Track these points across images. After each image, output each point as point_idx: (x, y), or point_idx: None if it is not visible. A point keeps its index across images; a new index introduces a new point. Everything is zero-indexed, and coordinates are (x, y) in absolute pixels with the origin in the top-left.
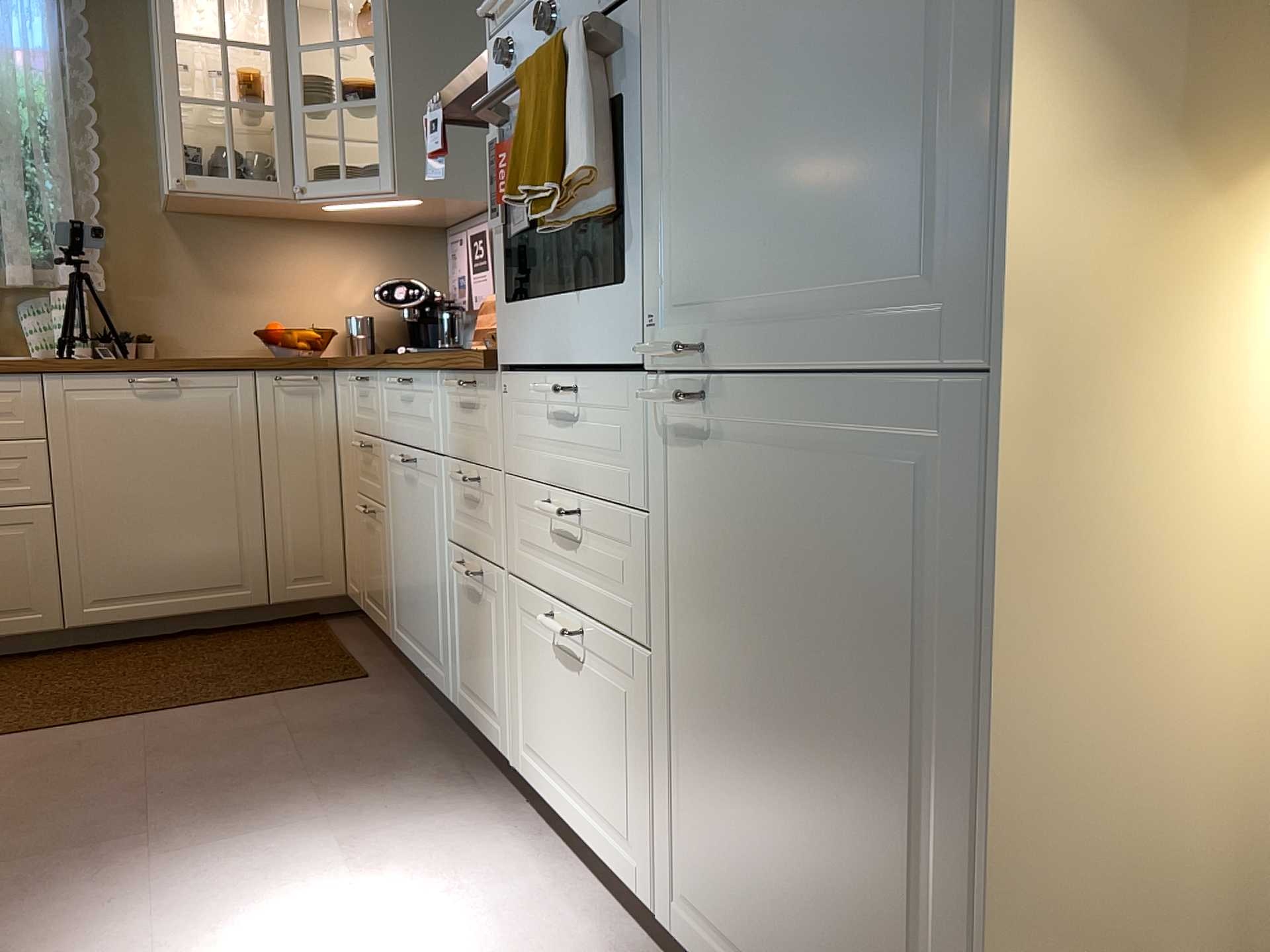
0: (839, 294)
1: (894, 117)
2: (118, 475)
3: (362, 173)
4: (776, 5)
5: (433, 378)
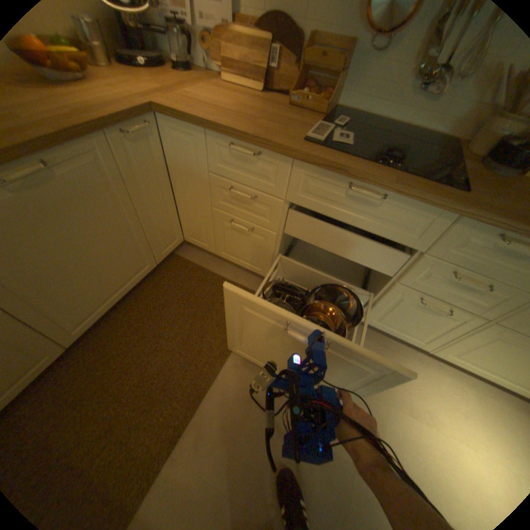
0: None
1: None
2: (42, 259)
3: None
4: None
5: (448, 214)
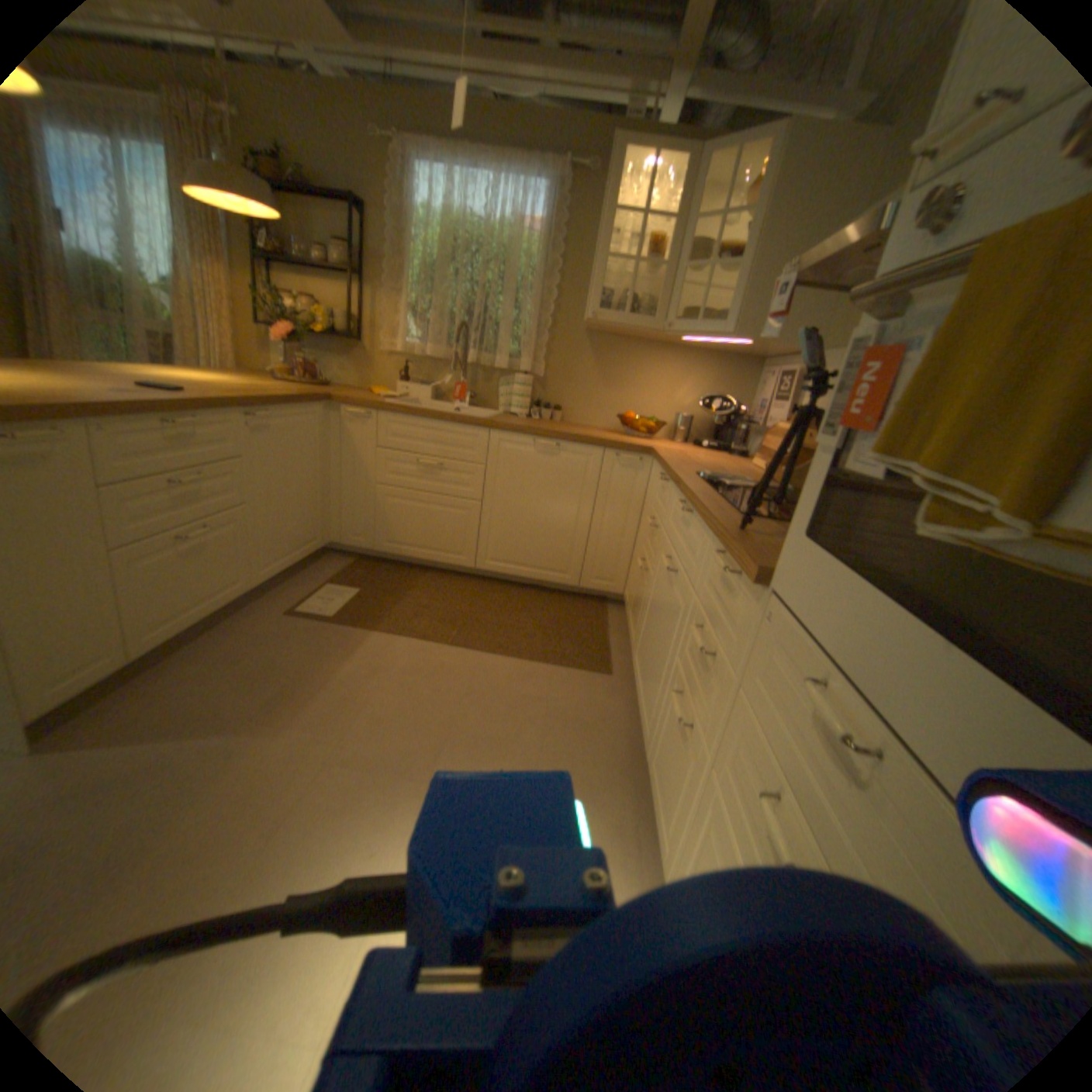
0: None
1: None
2: (516, 494)
3: (715, 316)
4: None
5: (706, 529)
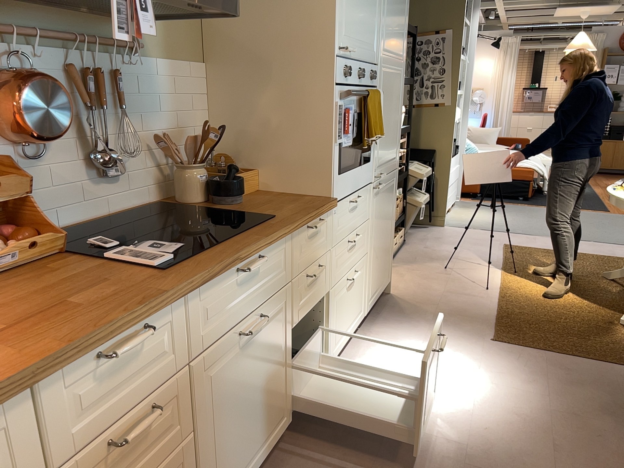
0: (389, 160)
1: (394, 134)
2: None
3: None
4: (389, 110)
5: (288, 237)
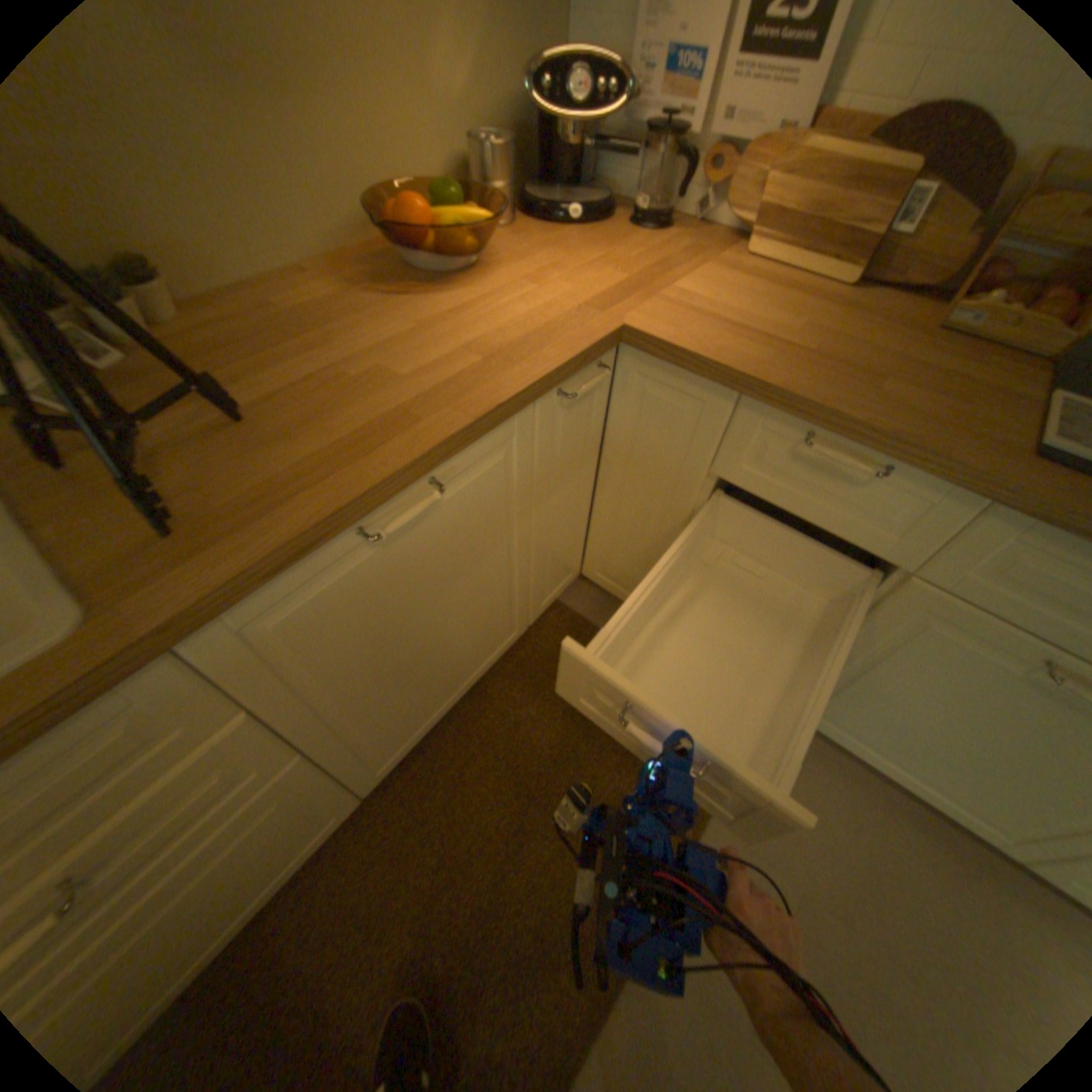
0: None
1: None
2: (379, 654)
3: None
4: None
5: None
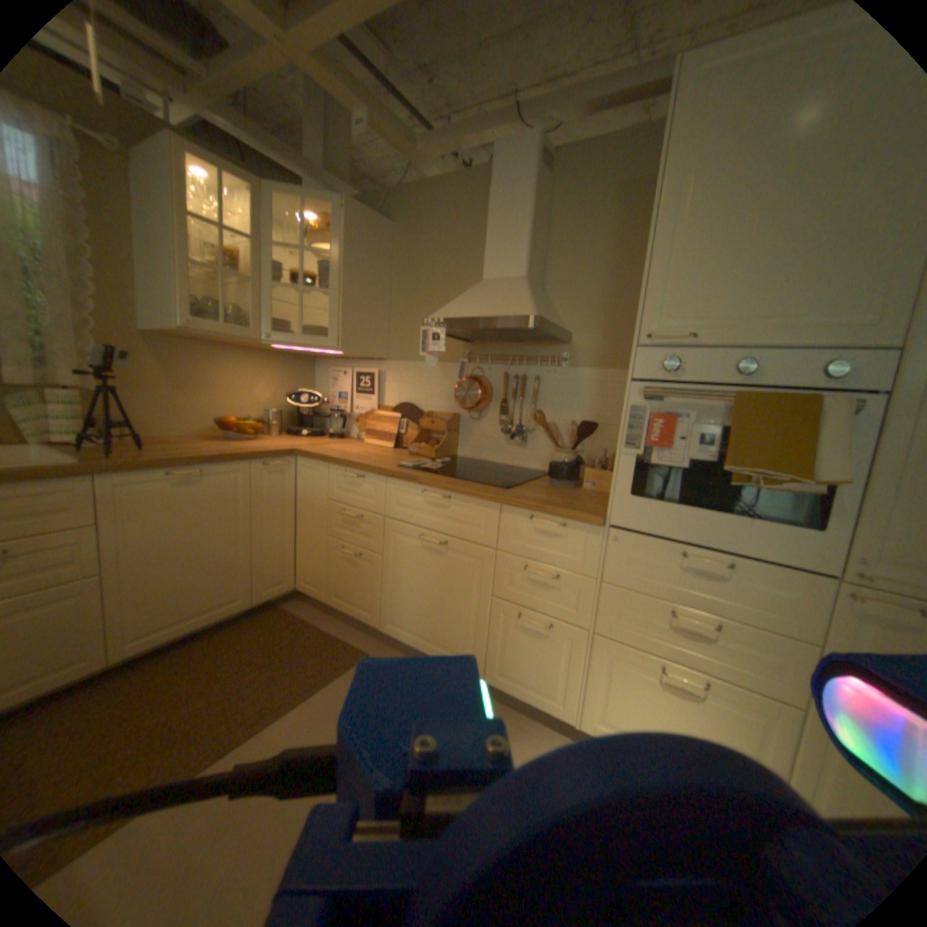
0: None
1: None
2: (154, 544)
3: (288, 326)
4: None
5: (490, 505)
